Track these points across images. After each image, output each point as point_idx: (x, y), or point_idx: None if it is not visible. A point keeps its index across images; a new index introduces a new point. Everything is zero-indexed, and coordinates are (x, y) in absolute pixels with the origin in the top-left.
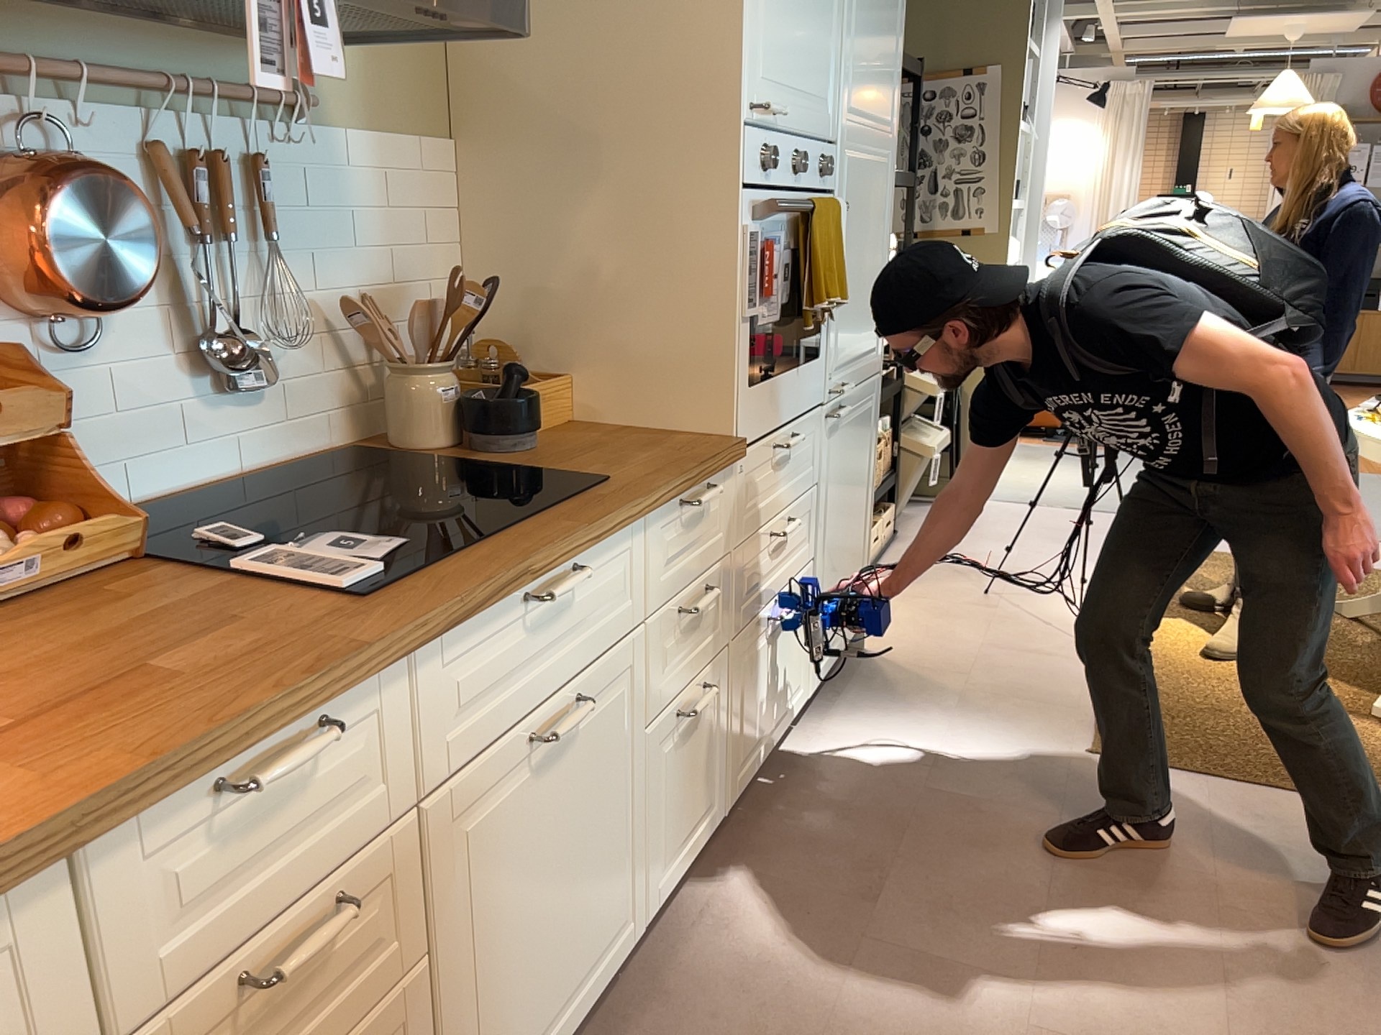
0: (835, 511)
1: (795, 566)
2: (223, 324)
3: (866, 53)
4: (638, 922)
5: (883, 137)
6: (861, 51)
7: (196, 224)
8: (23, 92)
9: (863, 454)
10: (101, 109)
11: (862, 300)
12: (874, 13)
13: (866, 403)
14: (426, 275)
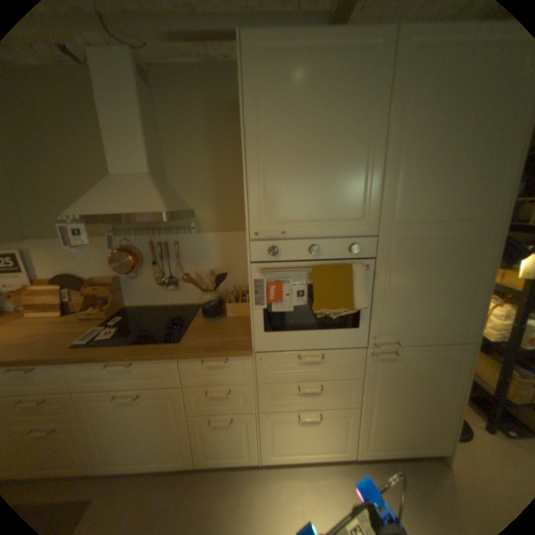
0: (393, 396)
1: (332, 405)
2: (166, 274)
3: (430, 181)
4: (188, 465)
5: (476, 219)
6: (421, 181)
7: (155, 255)
8: (124, 233)
9: (444, 379)
10: (138, 234)
11: (435, 306)
12: (448, 155)
13: (449, 355)
14: (235, 265)
